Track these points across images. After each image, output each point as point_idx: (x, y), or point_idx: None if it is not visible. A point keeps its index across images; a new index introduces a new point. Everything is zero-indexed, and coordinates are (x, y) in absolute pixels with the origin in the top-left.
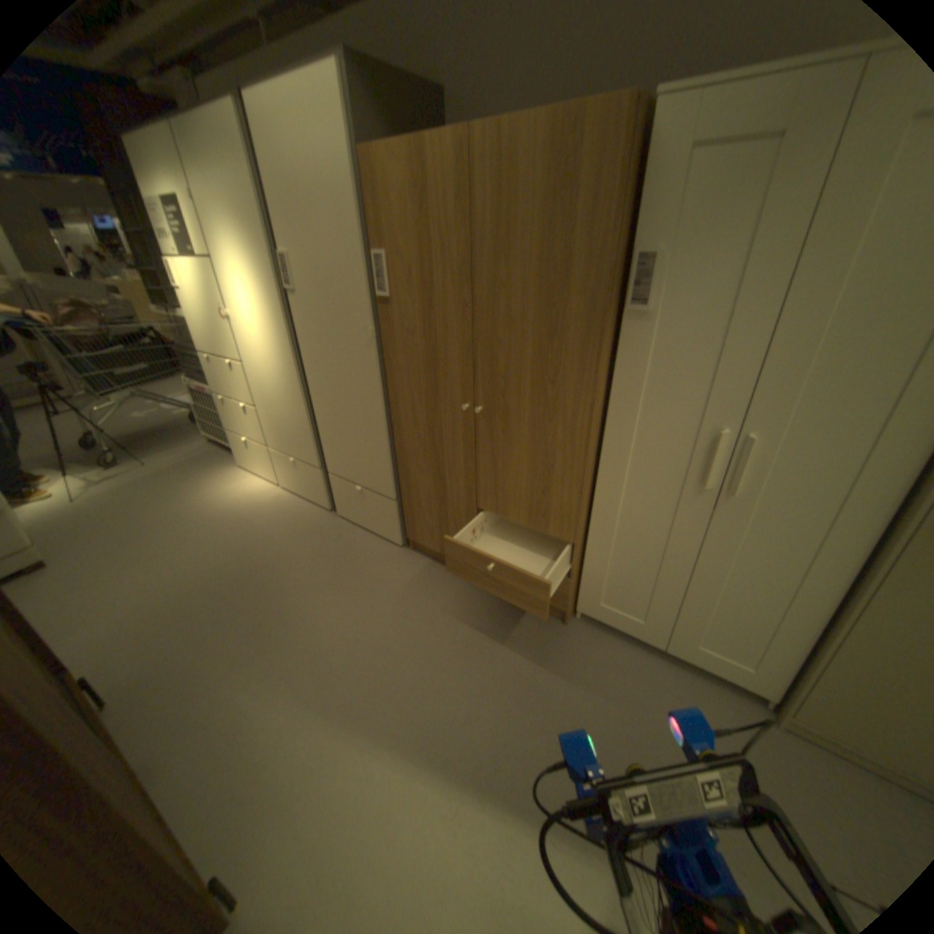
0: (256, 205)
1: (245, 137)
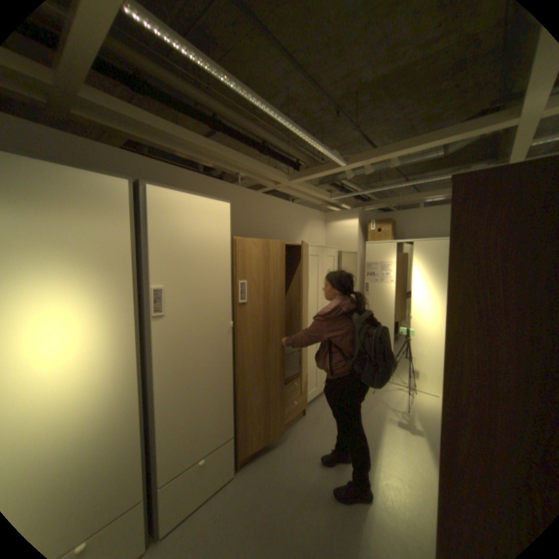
0: (127, 251)
1: (130, 205)
